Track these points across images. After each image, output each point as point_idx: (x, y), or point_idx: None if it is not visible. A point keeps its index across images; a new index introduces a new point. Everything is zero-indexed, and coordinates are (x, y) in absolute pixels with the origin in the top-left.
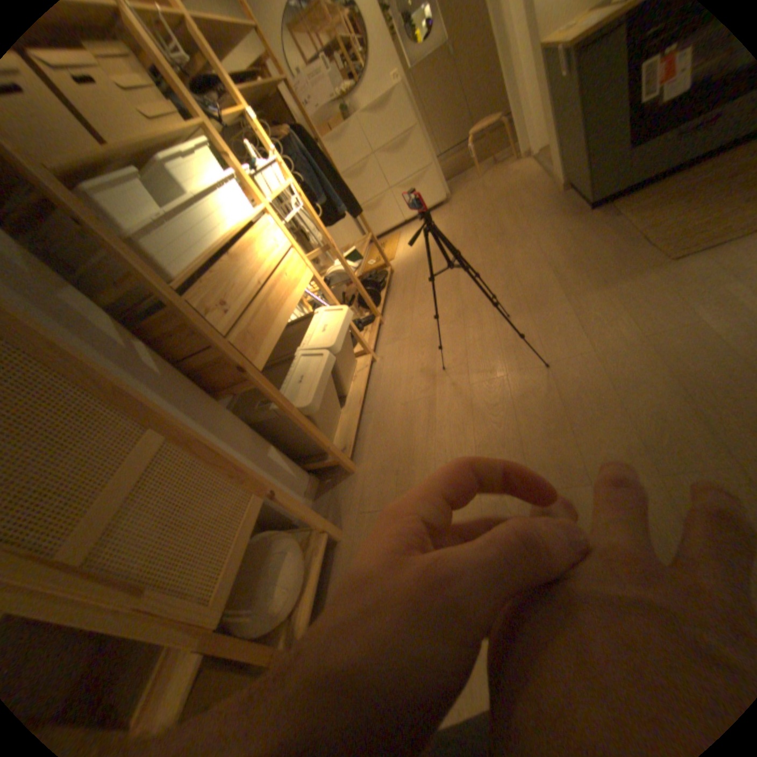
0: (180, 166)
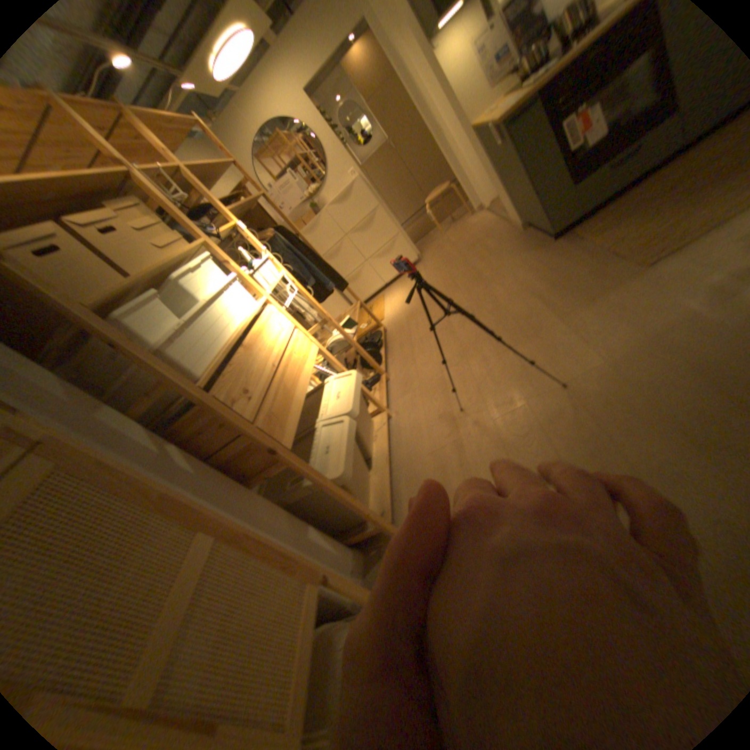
0: (190, 279)
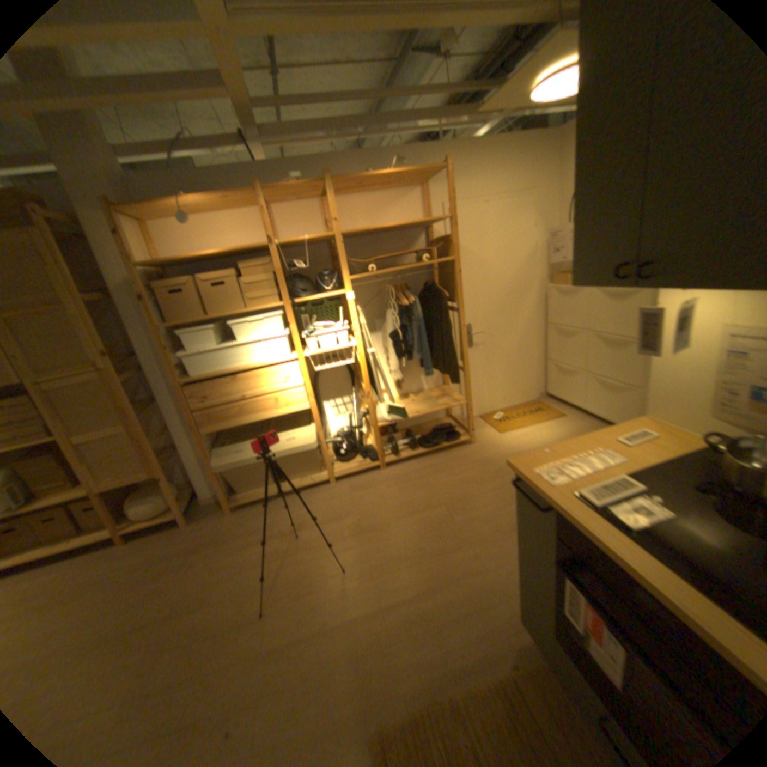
0: (243, 327)
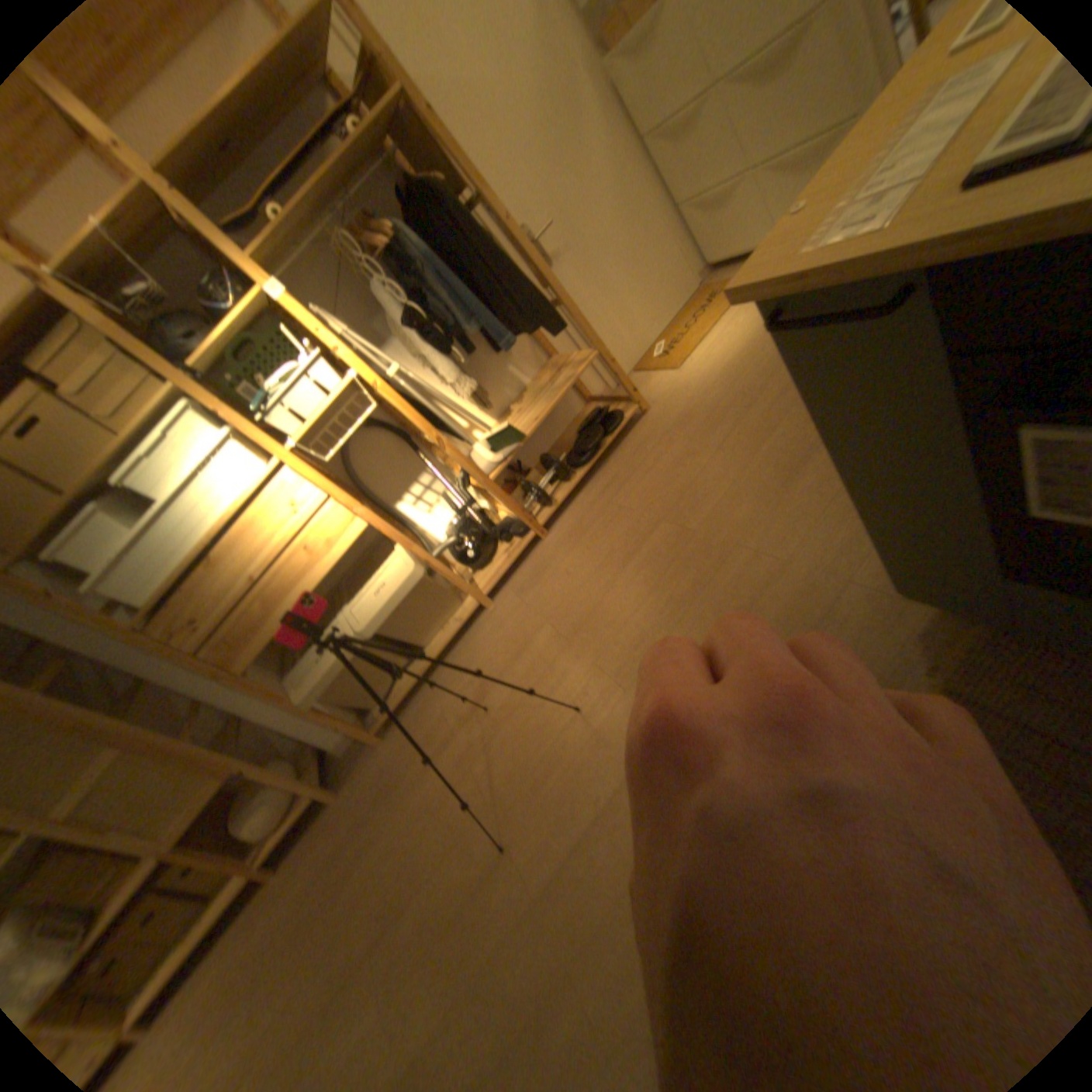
0: (143, 465)
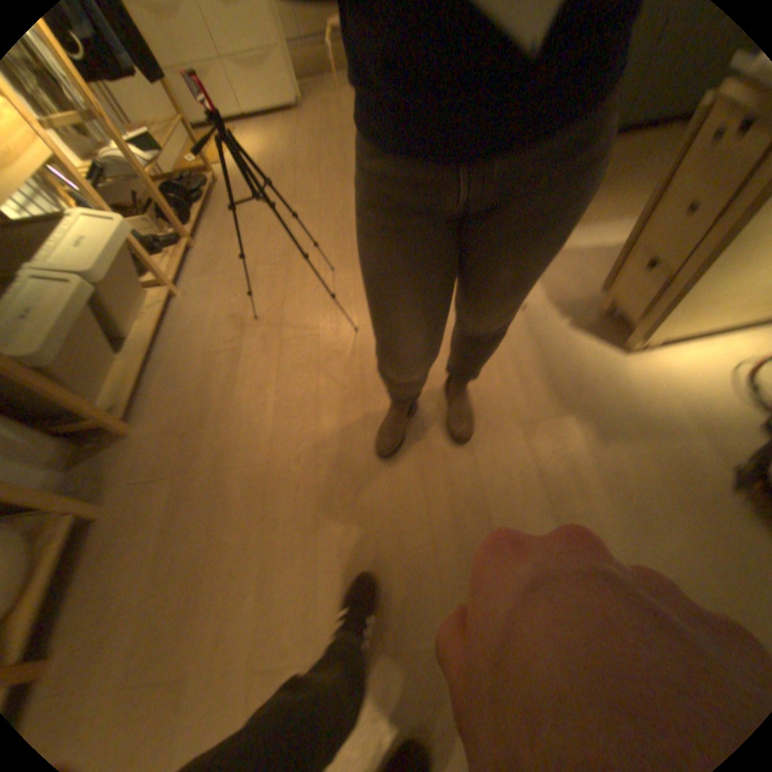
0: None
